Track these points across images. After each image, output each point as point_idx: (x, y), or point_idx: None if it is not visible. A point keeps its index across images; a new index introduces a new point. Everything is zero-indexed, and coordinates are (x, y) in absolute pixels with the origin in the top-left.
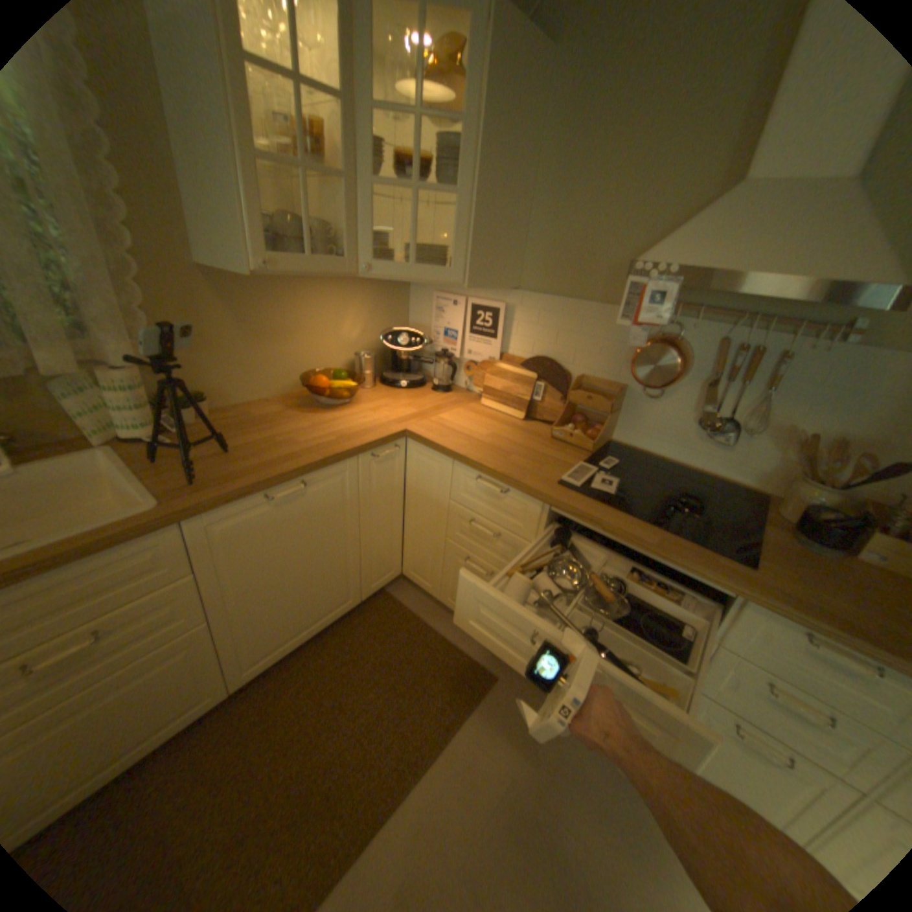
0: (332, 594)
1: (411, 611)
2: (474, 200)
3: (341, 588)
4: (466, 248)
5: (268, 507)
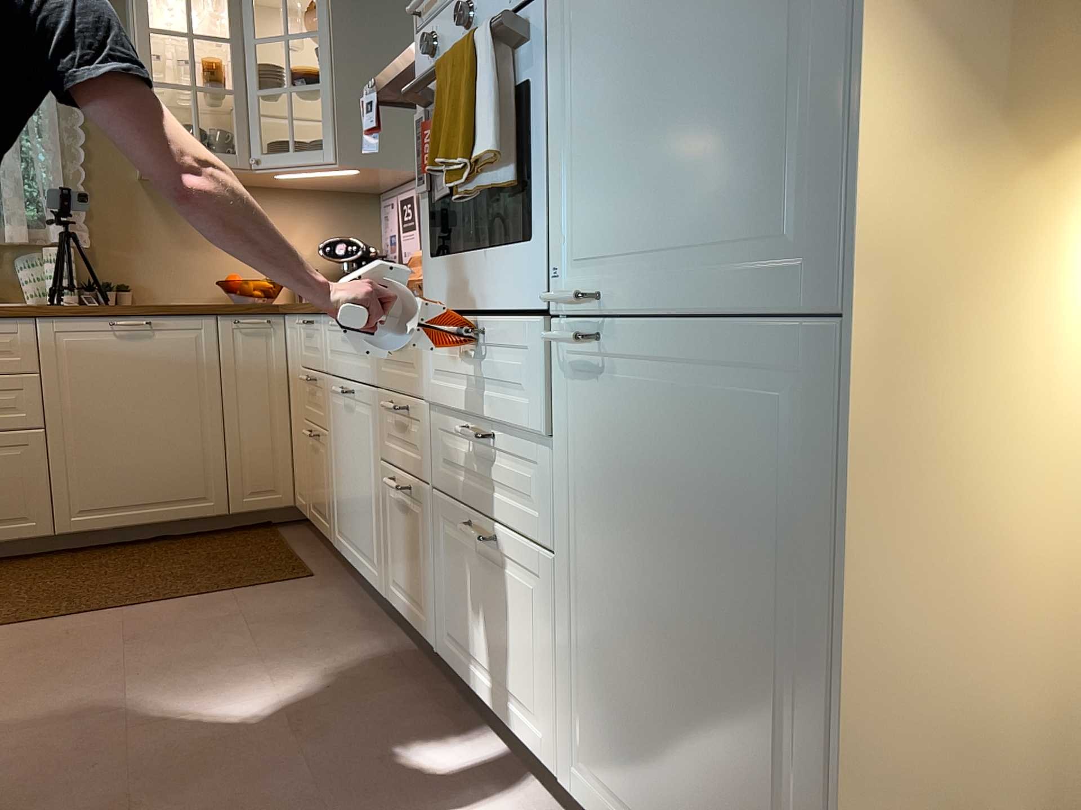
0: (183, 475)
1: (283, 538)
2: (334, 89)
3: (196, 473)
4: (337, 130)
5: (112, 335)
